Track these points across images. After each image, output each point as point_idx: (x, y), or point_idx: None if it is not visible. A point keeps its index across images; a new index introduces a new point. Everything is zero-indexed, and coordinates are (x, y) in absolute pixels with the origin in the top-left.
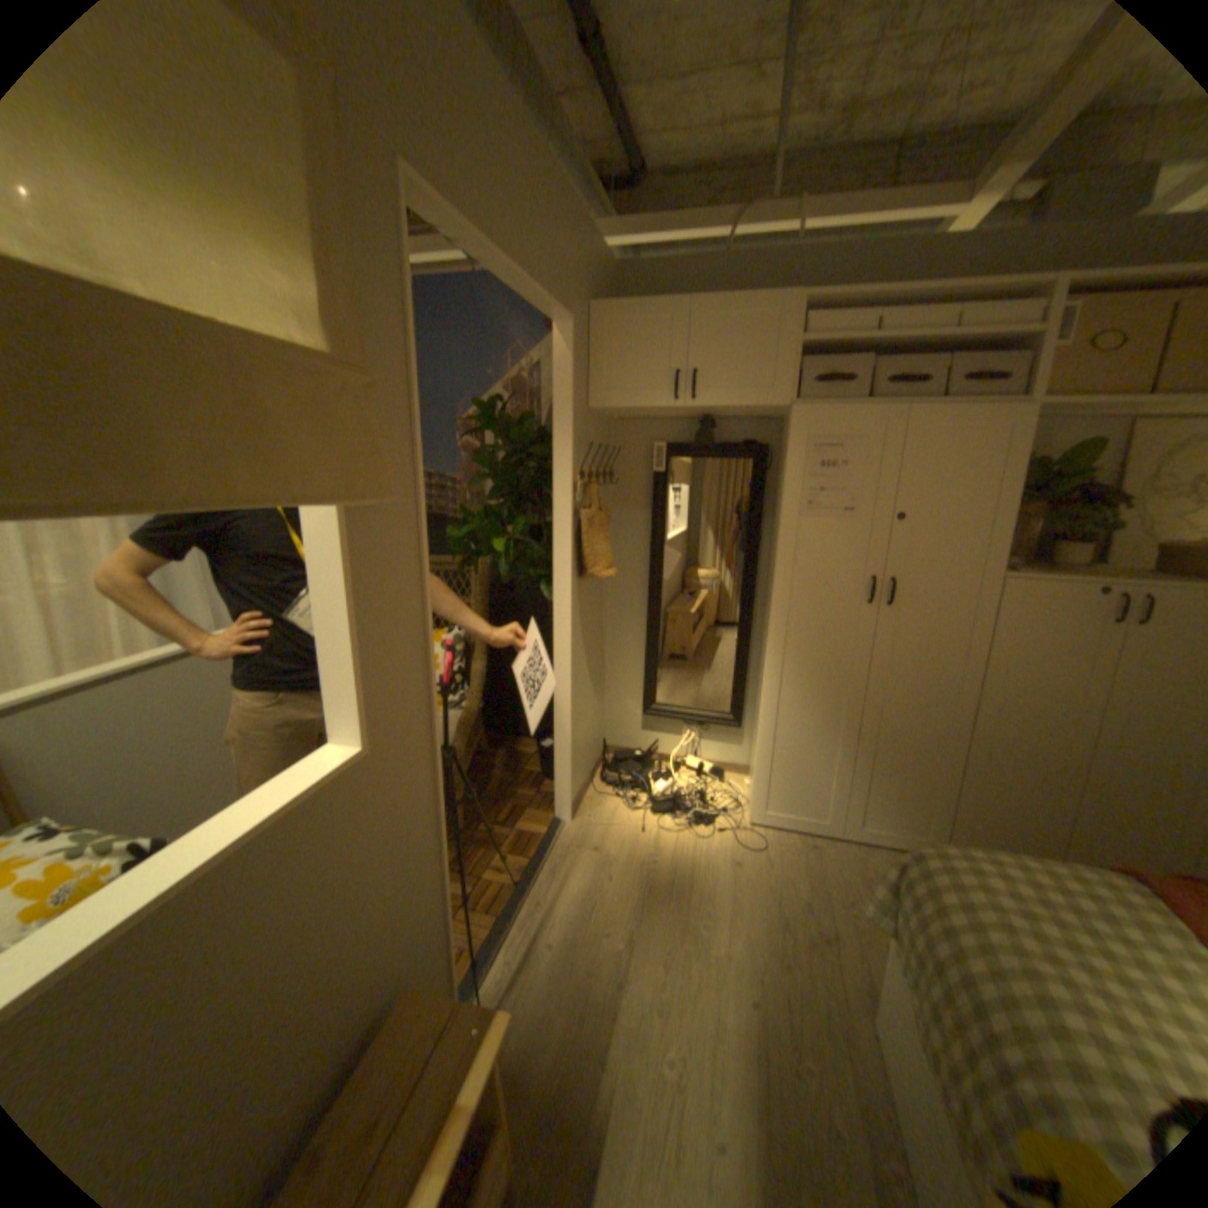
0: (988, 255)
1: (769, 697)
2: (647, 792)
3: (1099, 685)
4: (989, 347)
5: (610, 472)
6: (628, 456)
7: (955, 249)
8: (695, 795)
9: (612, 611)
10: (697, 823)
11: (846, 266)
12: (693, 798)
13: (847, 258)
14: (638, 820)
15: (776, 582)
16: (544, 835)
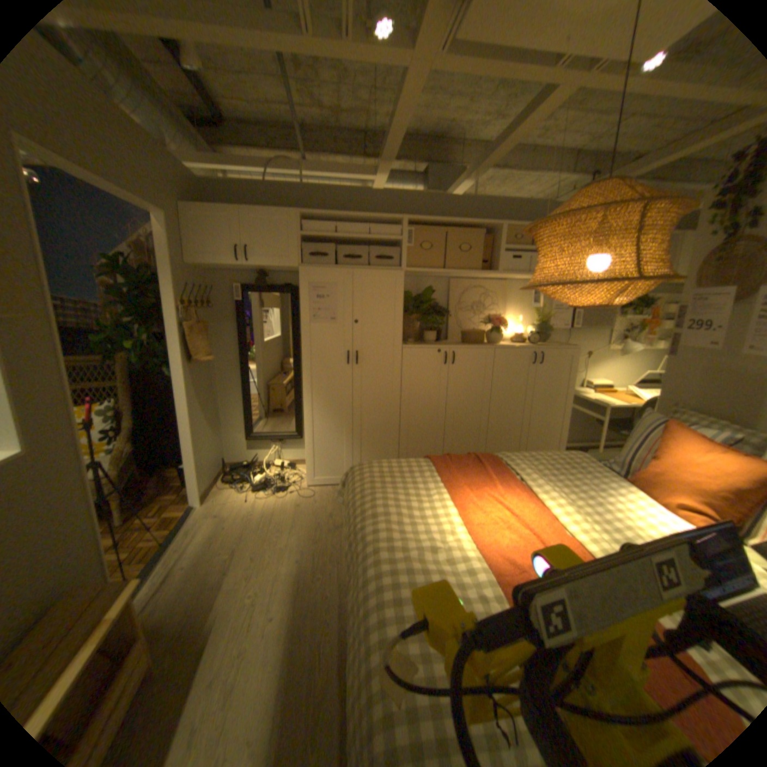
0: (386, 201)
1: (307, 417)
2: (251, 482)
3: (444, 392)
4: (386, 244)
5: (209, 300)
6: (219, 291)
7: (372, 197)
8: (276, 477)
9: (220, 382)
10: (278, 492)
11: (325, 198)
12: (276, 479)
13: (325, 194)
14: (244, 497)
15: (303, 357)
16: (181, 516)
